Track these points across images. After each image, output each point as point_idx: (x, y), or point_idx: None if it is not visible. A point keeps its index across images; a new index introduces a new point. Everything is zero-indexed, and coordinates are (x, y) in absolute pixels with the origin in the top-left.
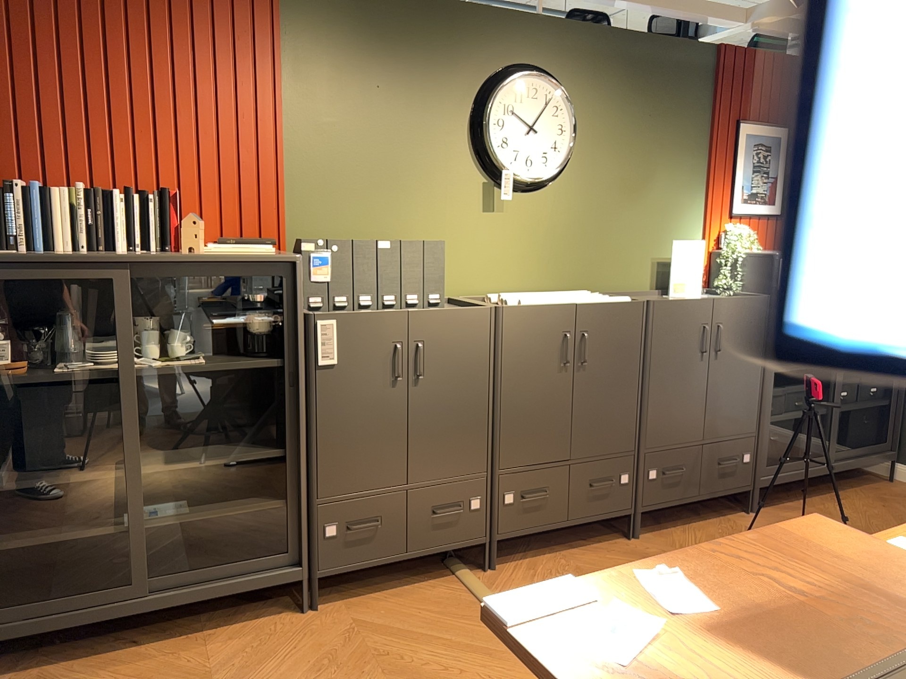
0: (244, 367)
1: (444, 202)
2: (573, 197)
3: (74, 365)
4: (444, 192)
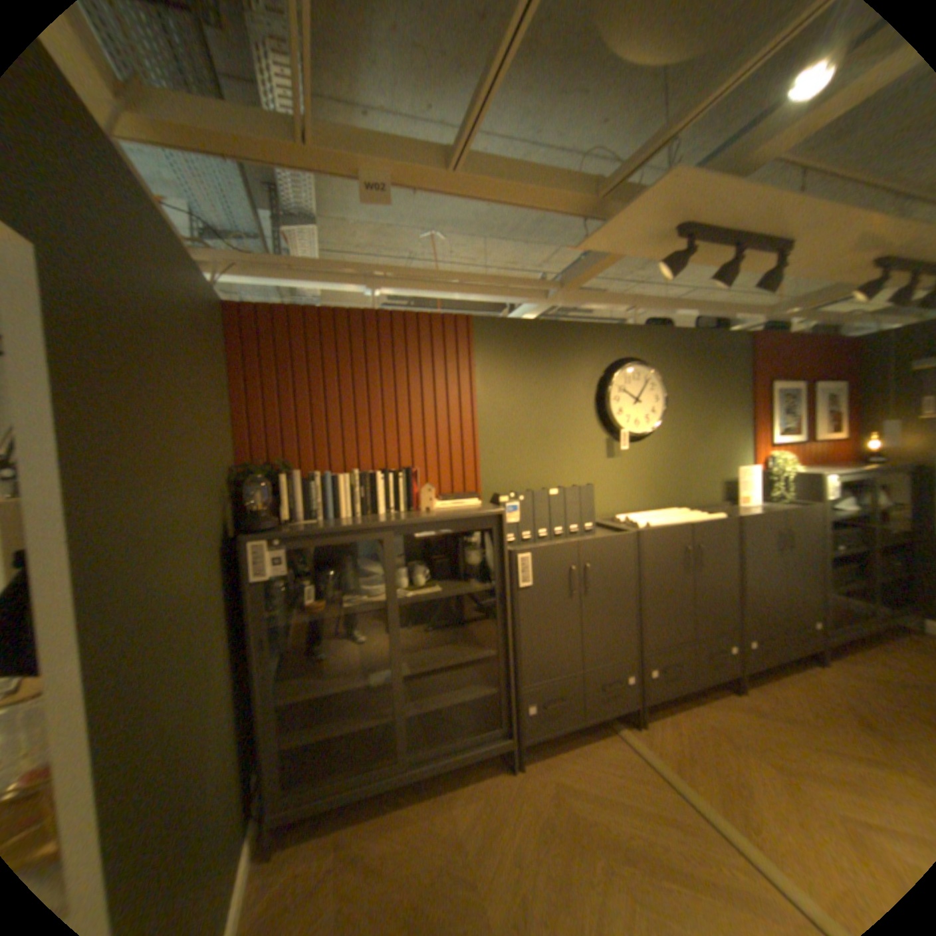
0: (470, 591)
1: (582, 455)
2: (667, 443)
3: (356, 598)
4: (582, 448)
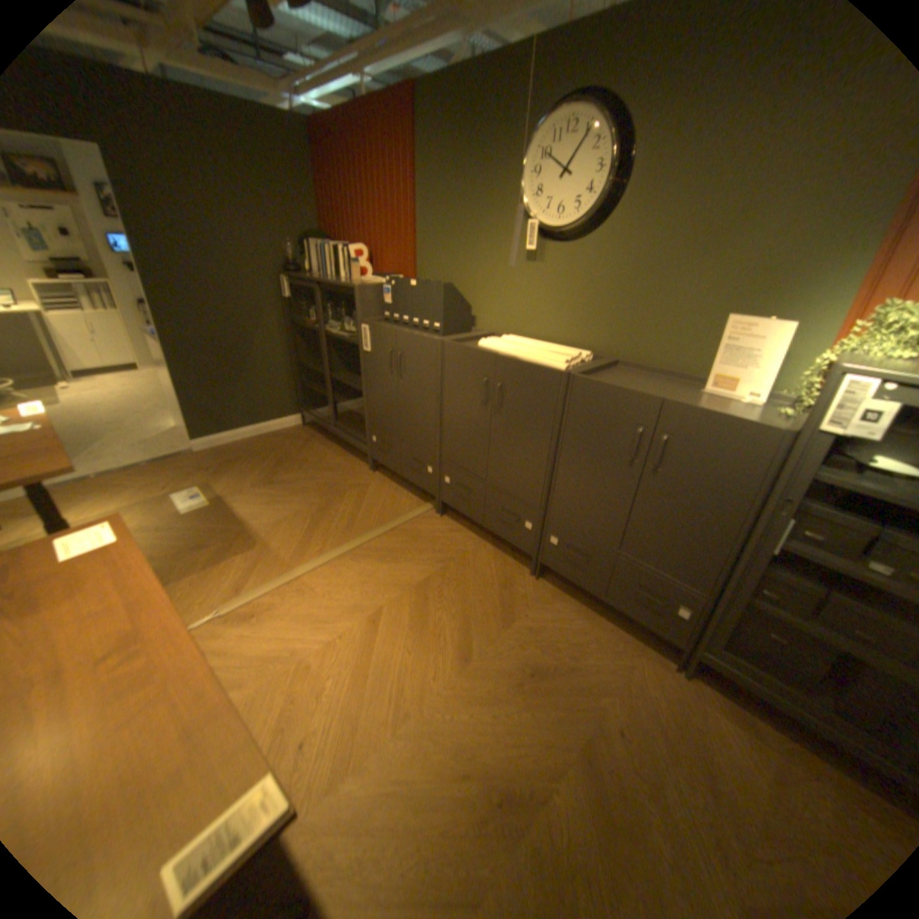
0: (352, 342)
1: (497, 253)
2: (616, 247)
3: (326, 325)
4: (498, 243)
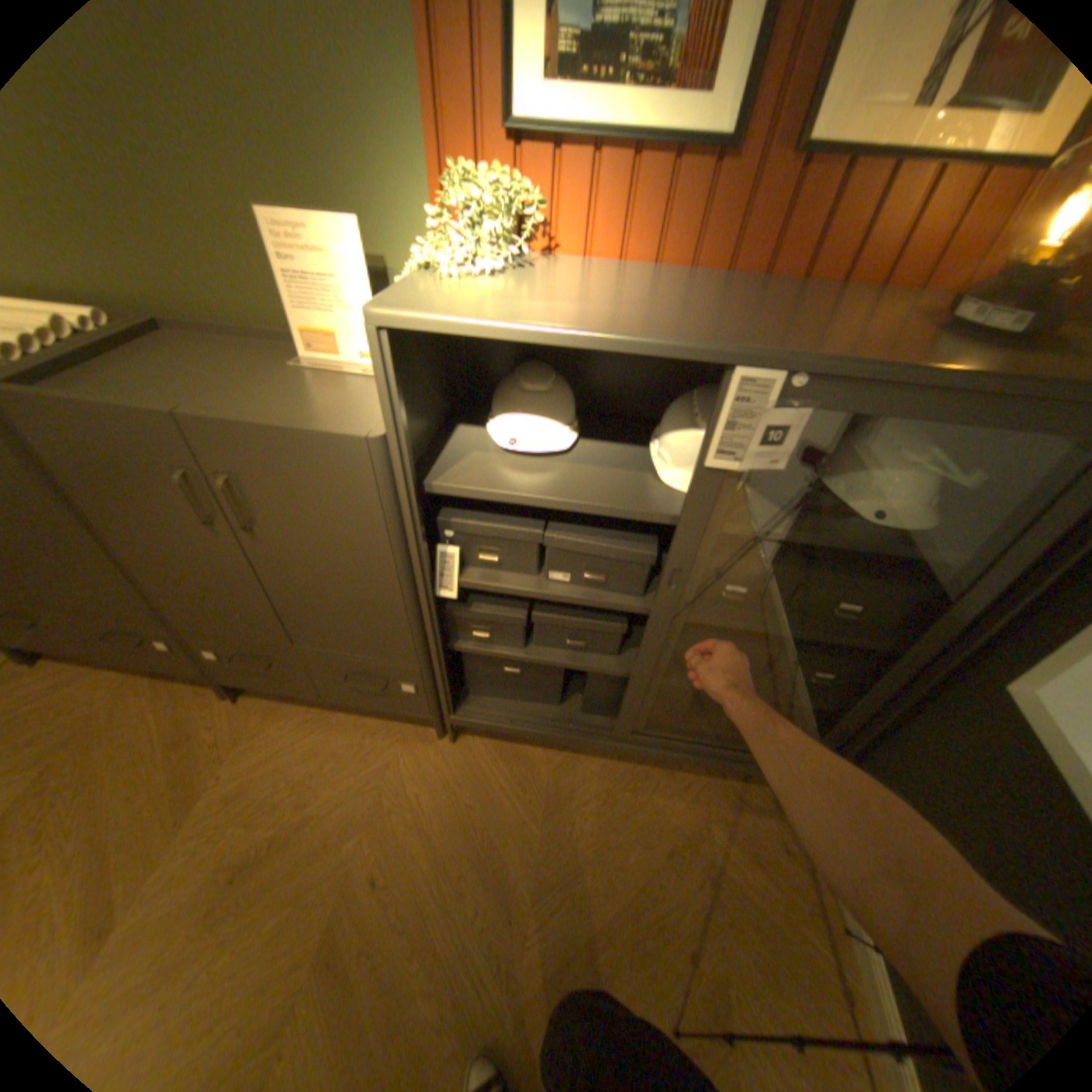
0: None
1: None
2: None
3: None
4: None
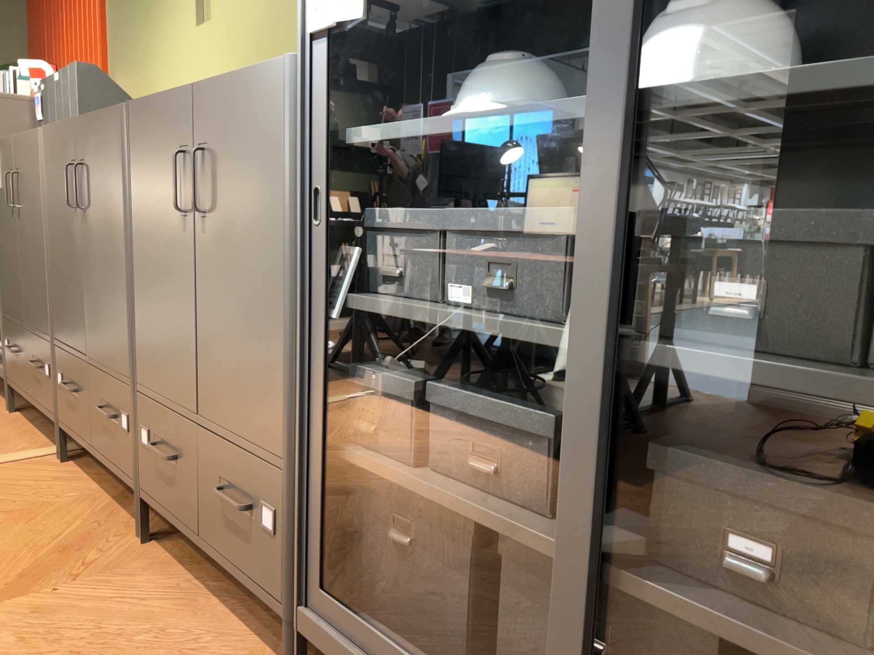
0: None
1: (172, 29)
2: None
3: None
4: (172, 15)
